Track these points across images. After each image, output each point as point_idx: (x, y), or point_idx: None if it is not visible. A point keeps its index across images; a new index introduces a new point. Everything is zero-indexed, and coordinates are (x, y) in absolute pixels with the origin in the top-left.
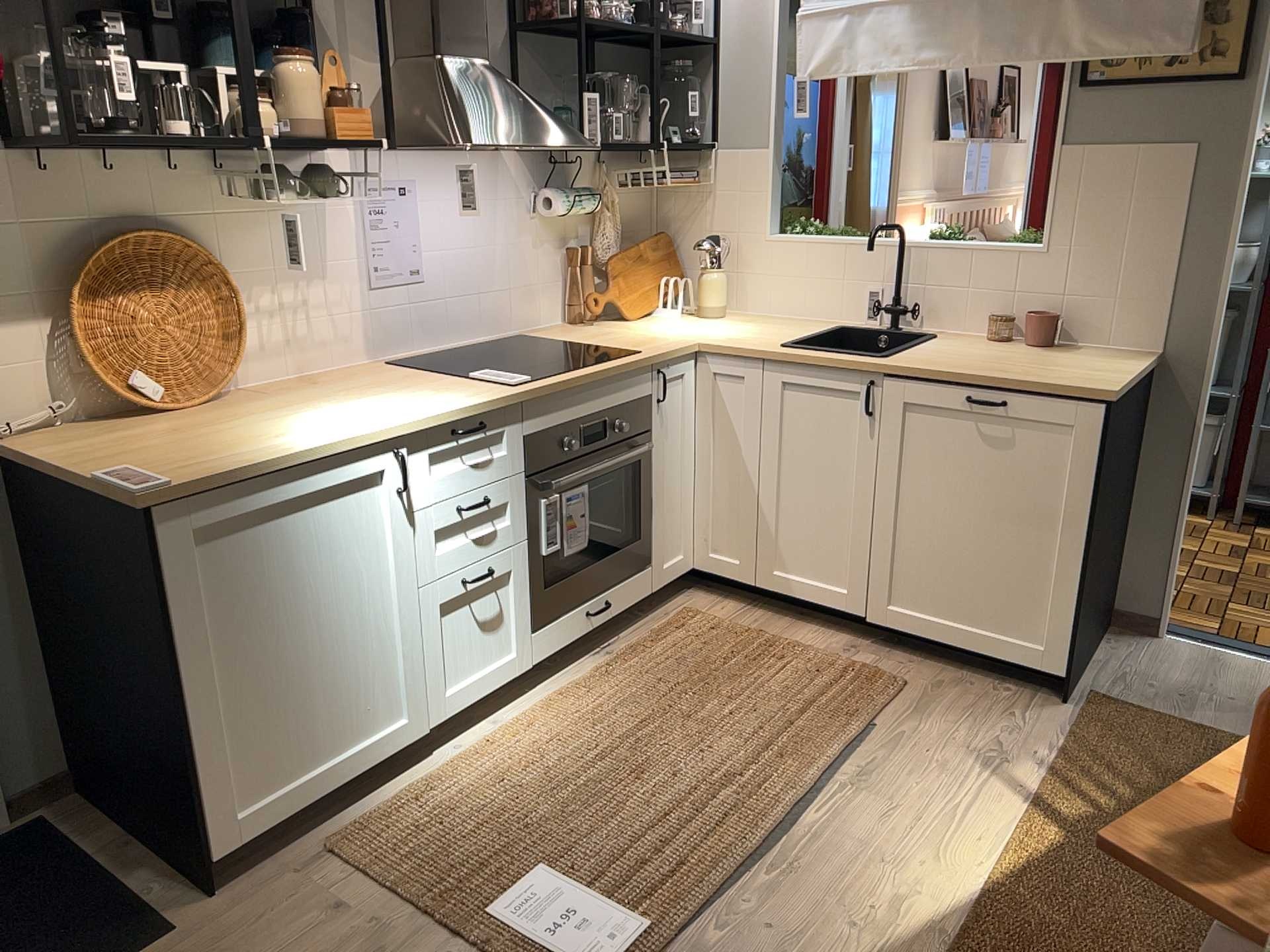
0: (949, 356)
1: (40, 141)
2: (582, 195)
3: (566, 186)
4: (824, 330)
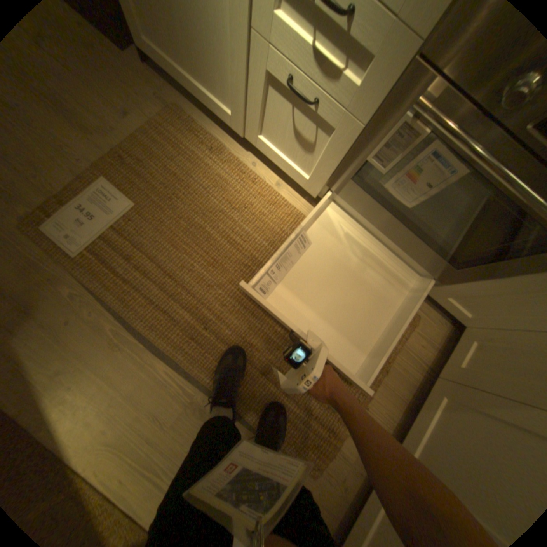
0: None
1: None
2: None
3: None
4: None
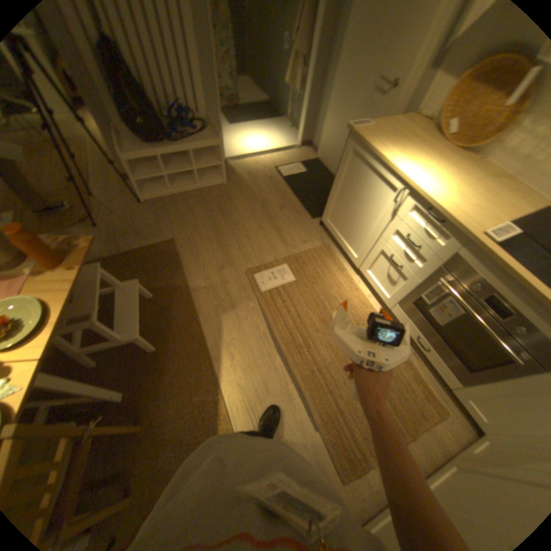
0: None
1: None
2: None
3: None
4: None
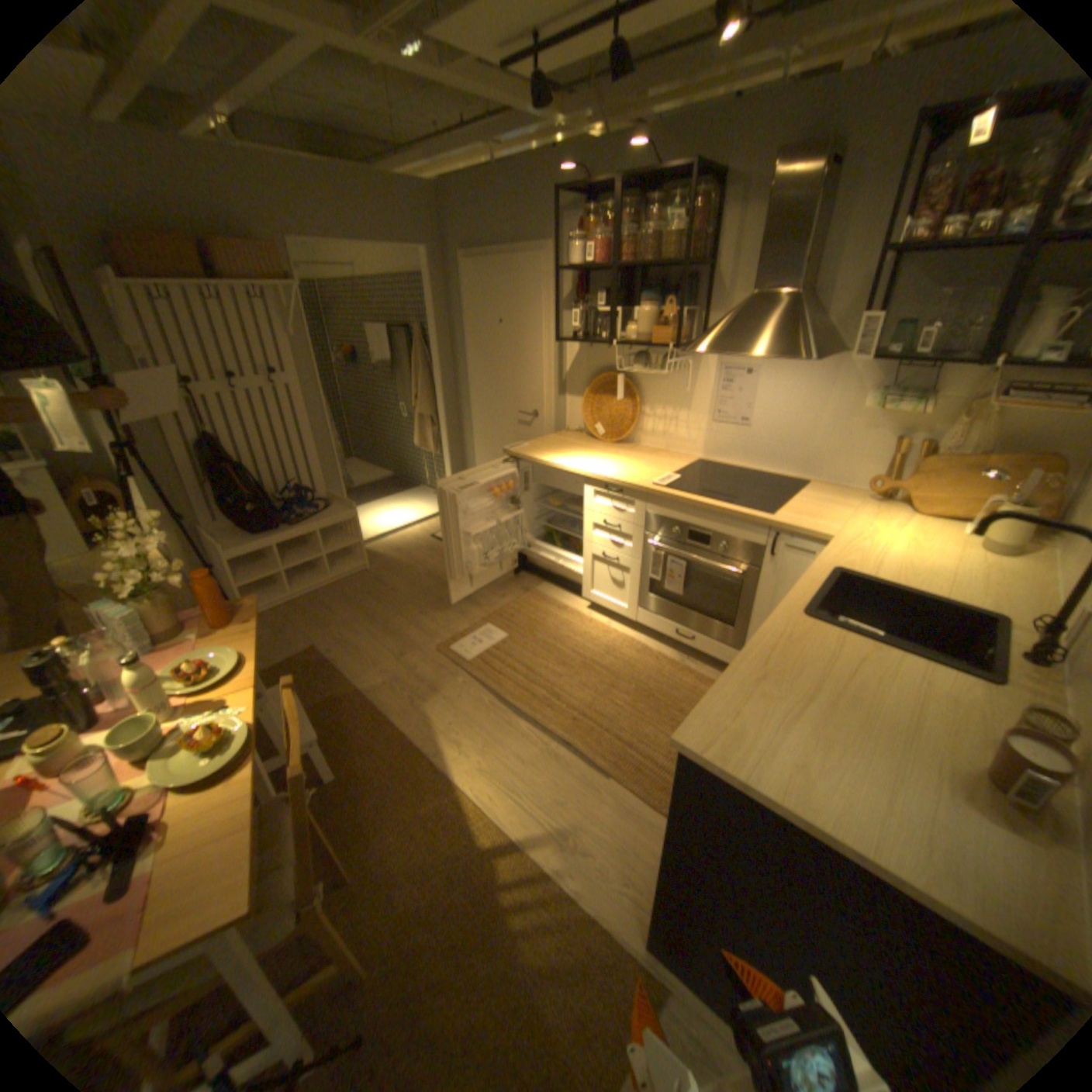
0: (847, 663)
1: (590, 337)
2: (904, 396)
3: (927, 385)
4: (967, 605)
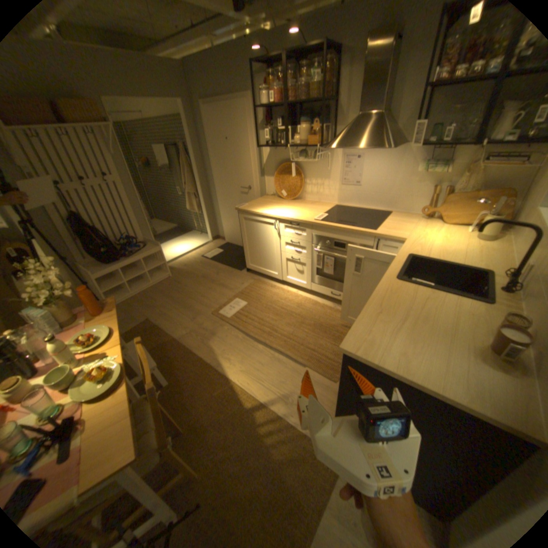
0: (420, 301)
1: (275, 143)
2: (437, 164)
3: (448, 158)
4: (473, 266)
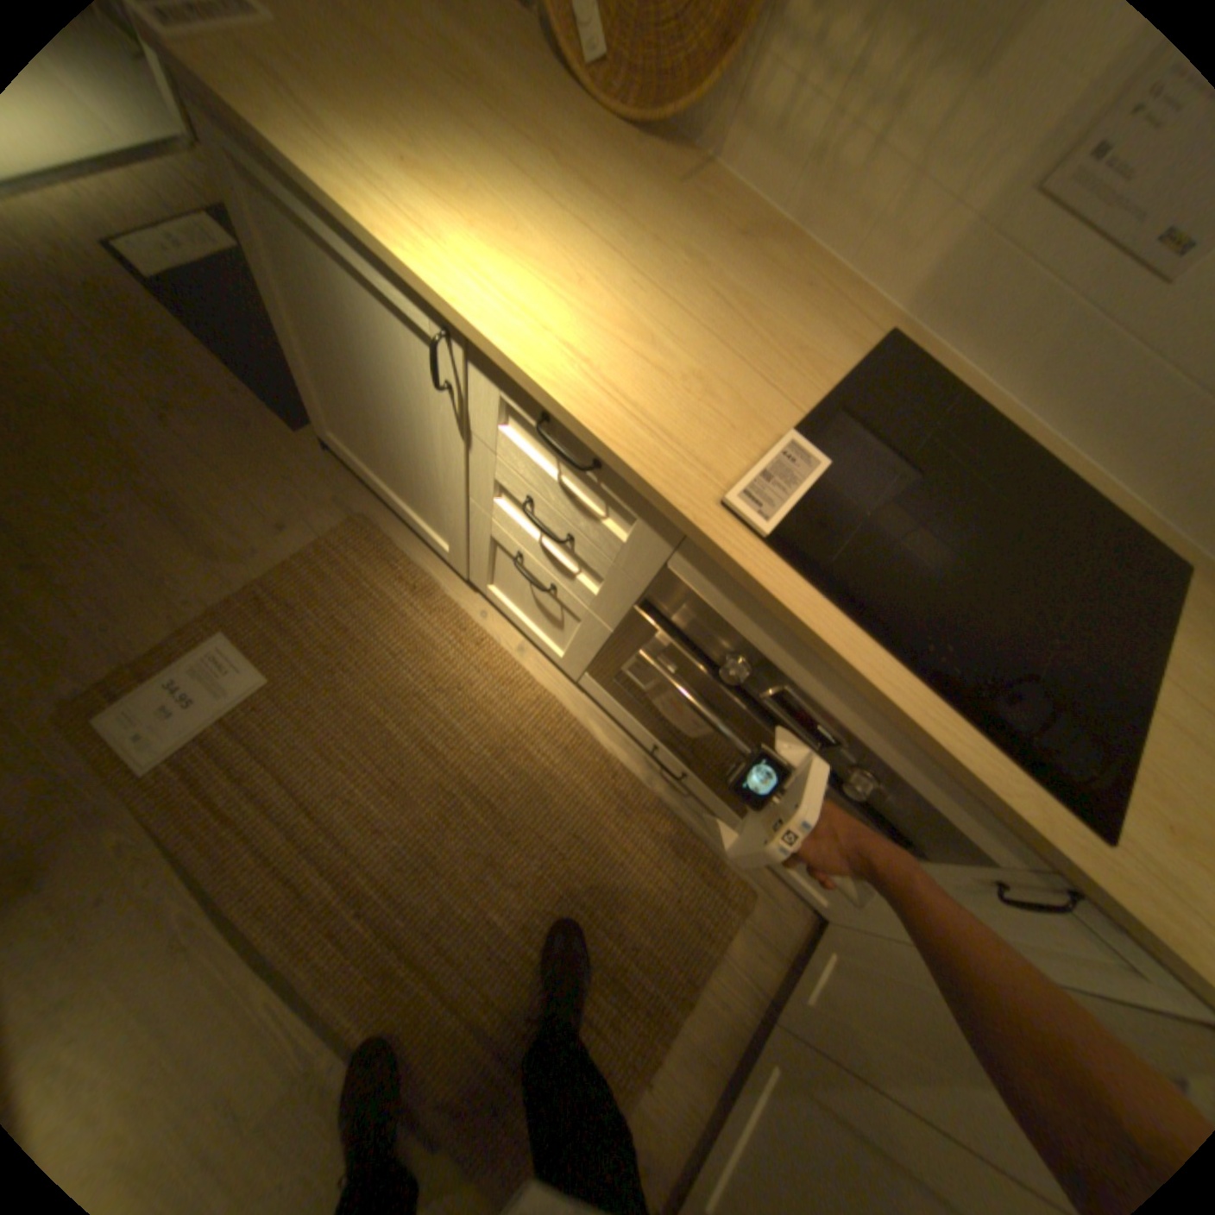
0: None
1: None
2: None
3: None
4: None
